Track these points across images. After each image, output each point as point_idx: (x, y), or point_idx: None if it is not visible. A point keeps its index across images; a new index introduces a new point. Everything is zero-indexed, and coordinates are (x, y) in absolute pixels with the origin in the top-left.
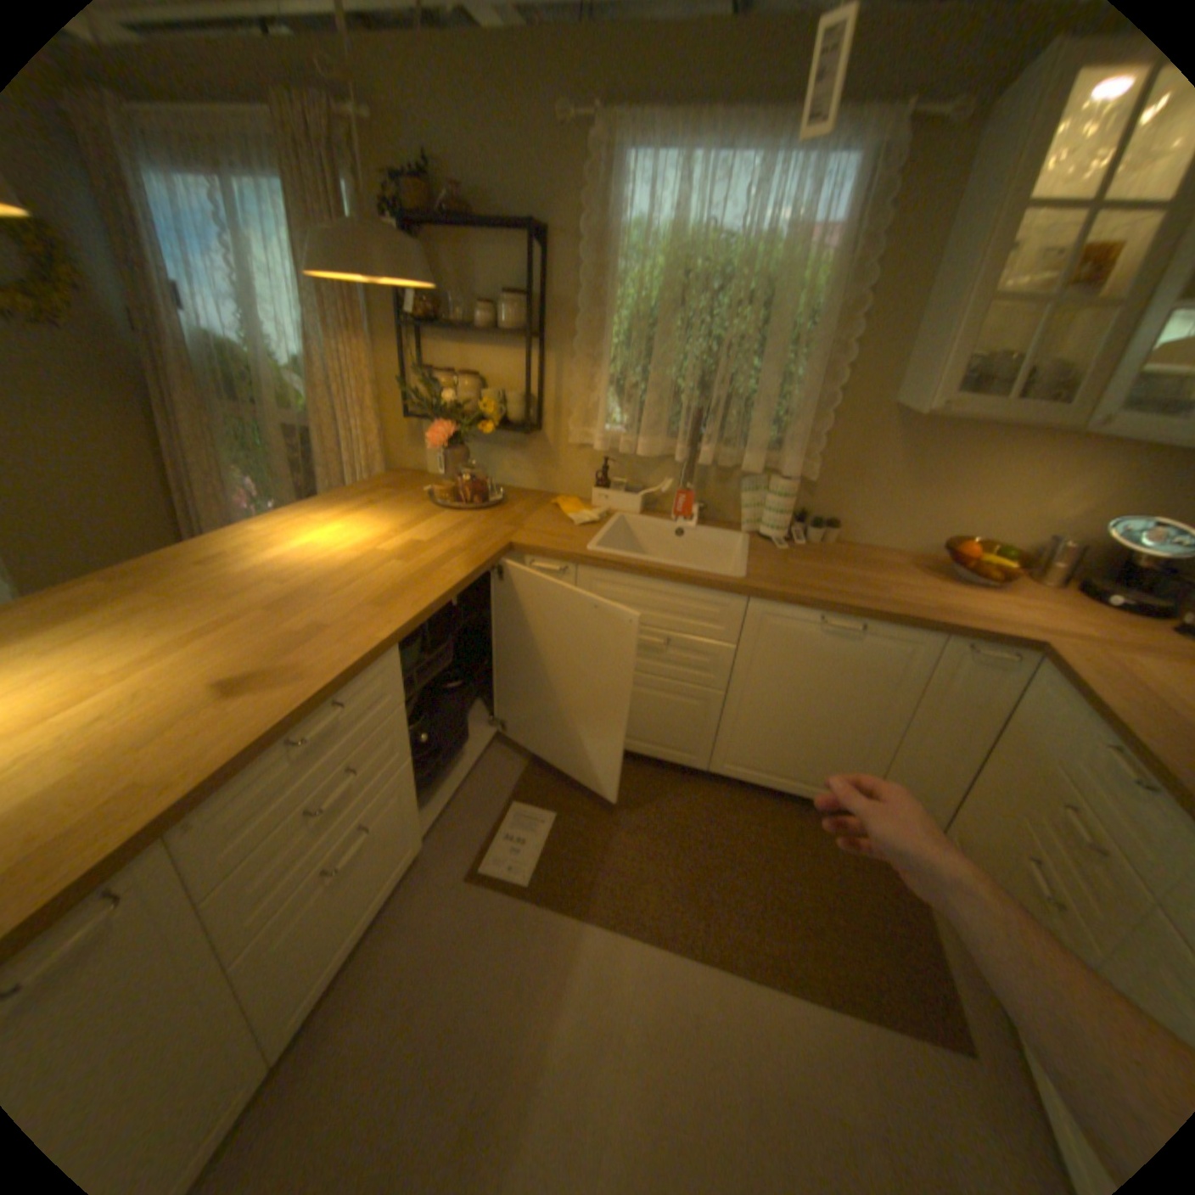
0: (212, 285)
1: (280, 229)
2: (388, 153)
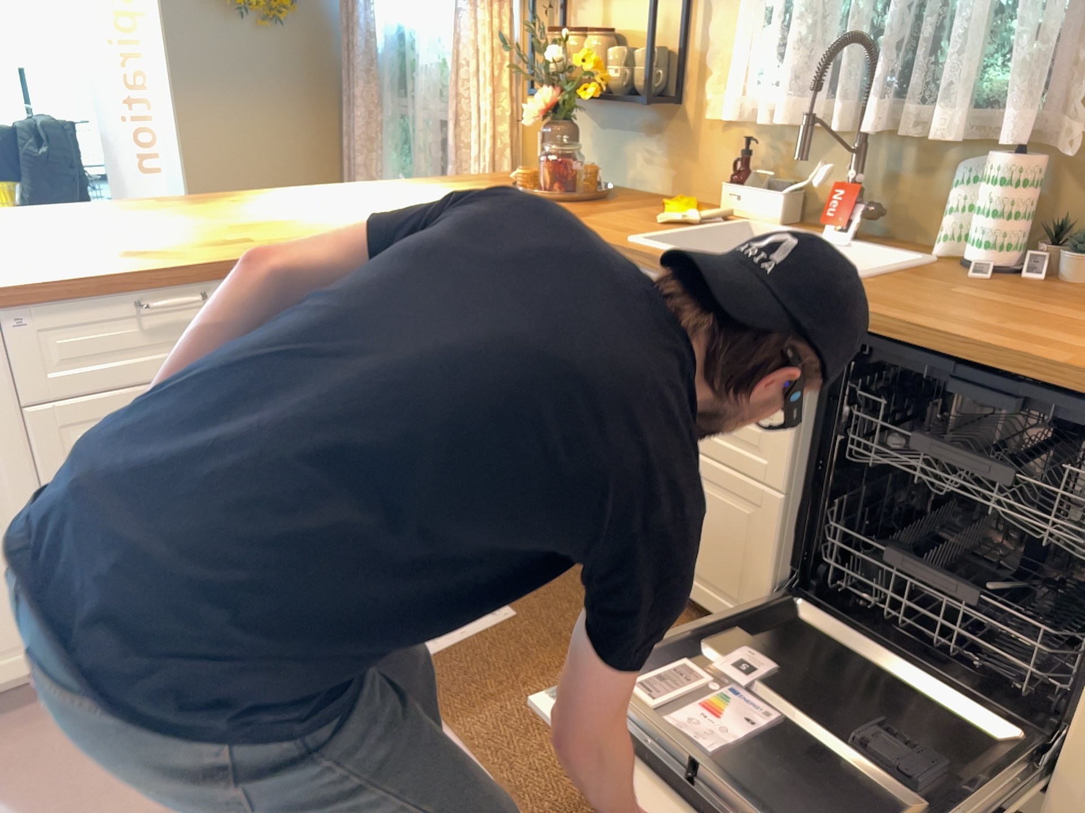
0: None
1: None
2: None
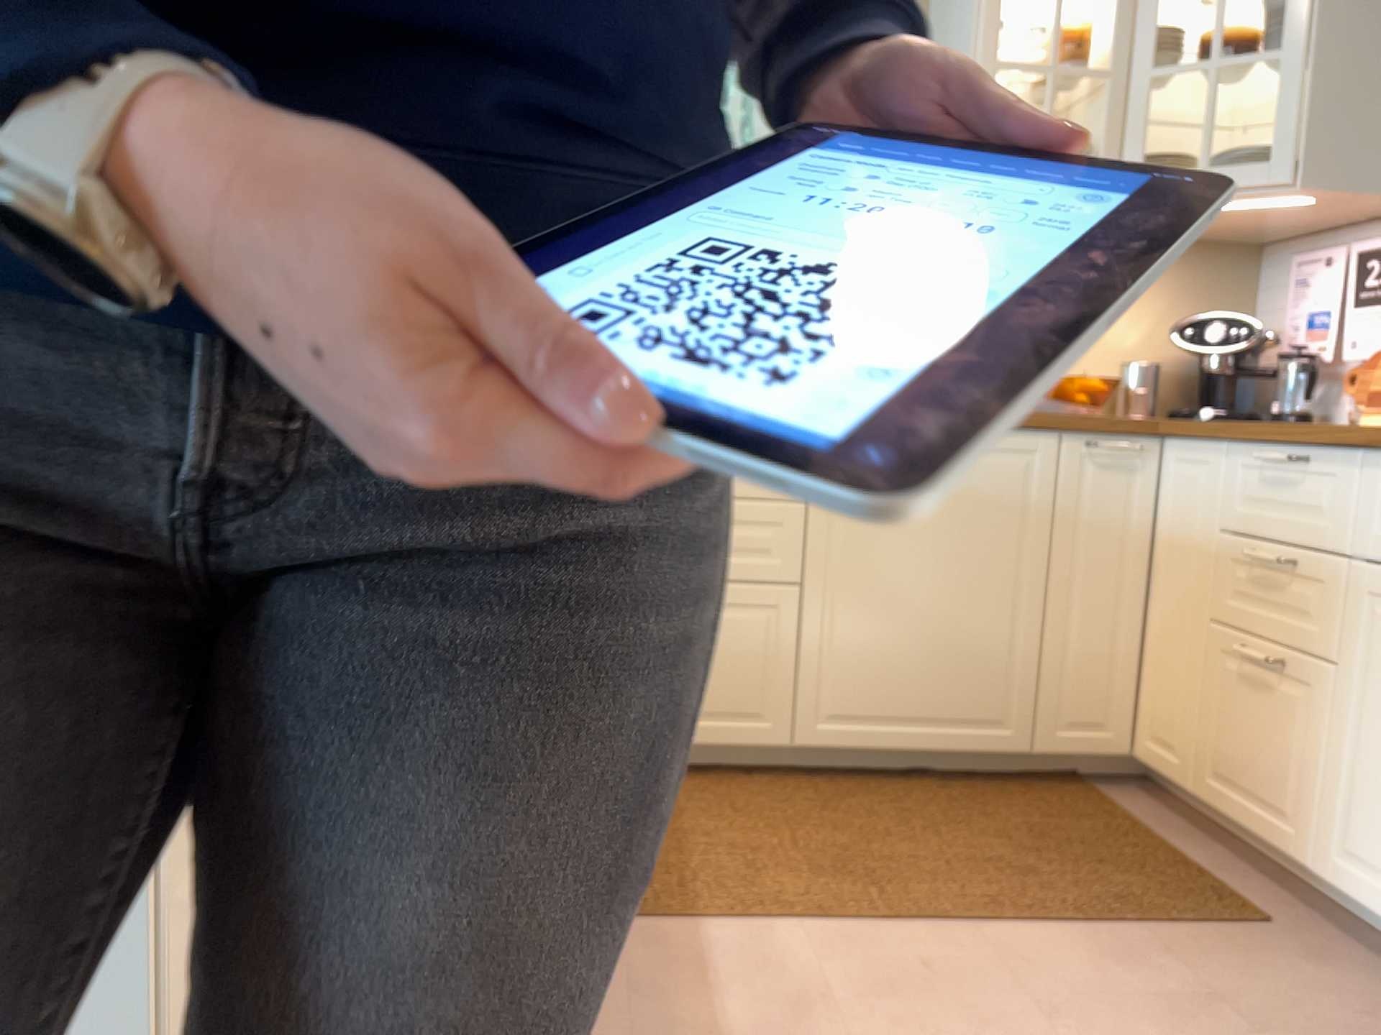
0: None
1: None
2: None
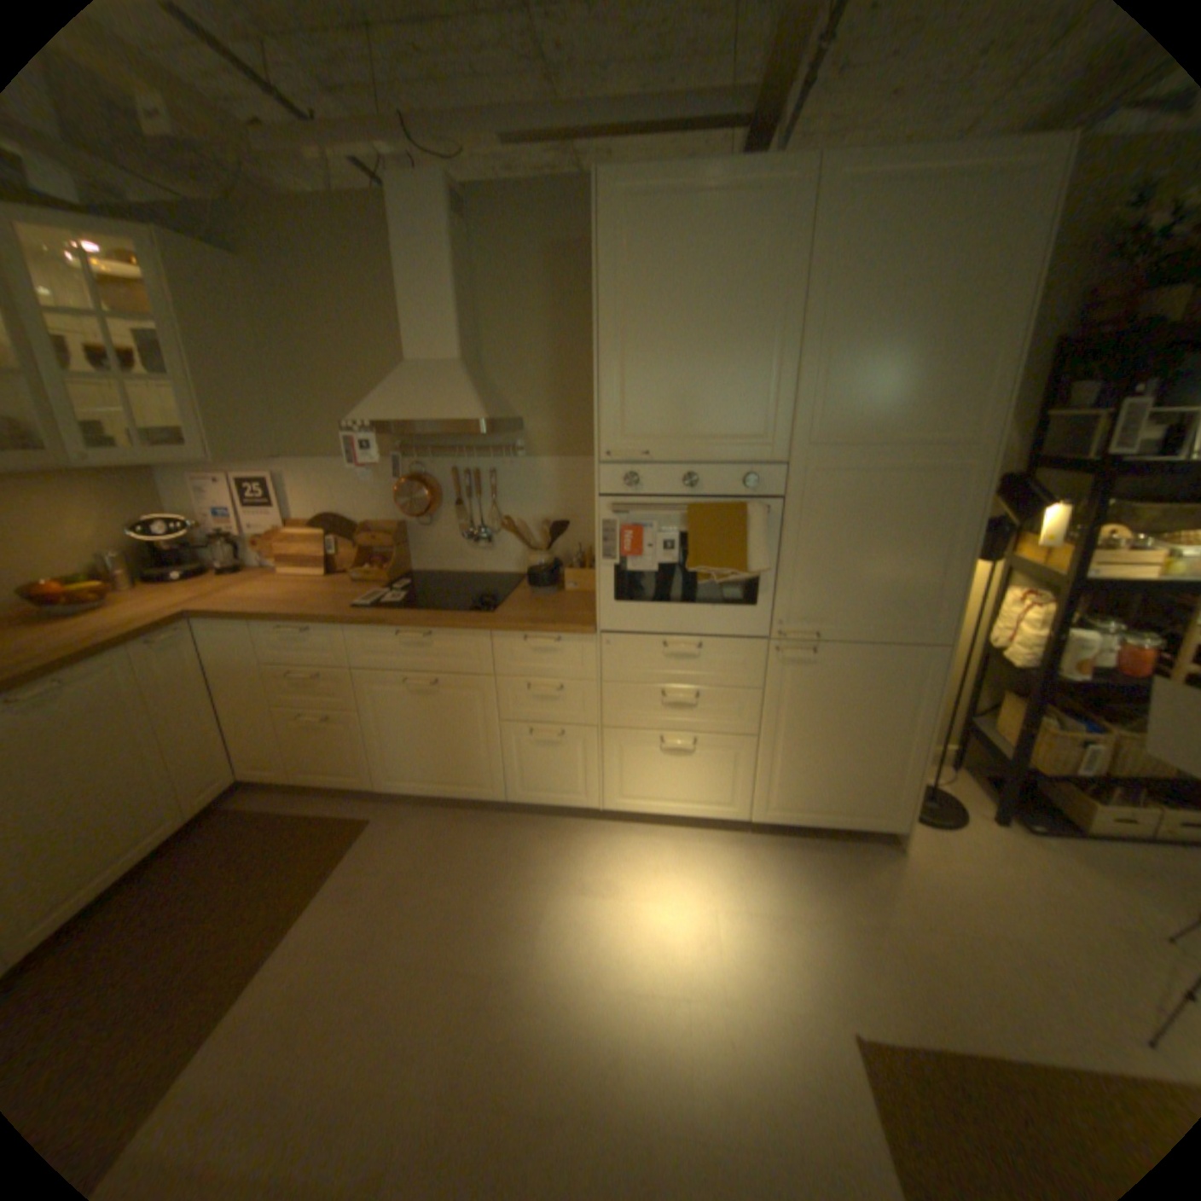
0: None
1: None
2: None
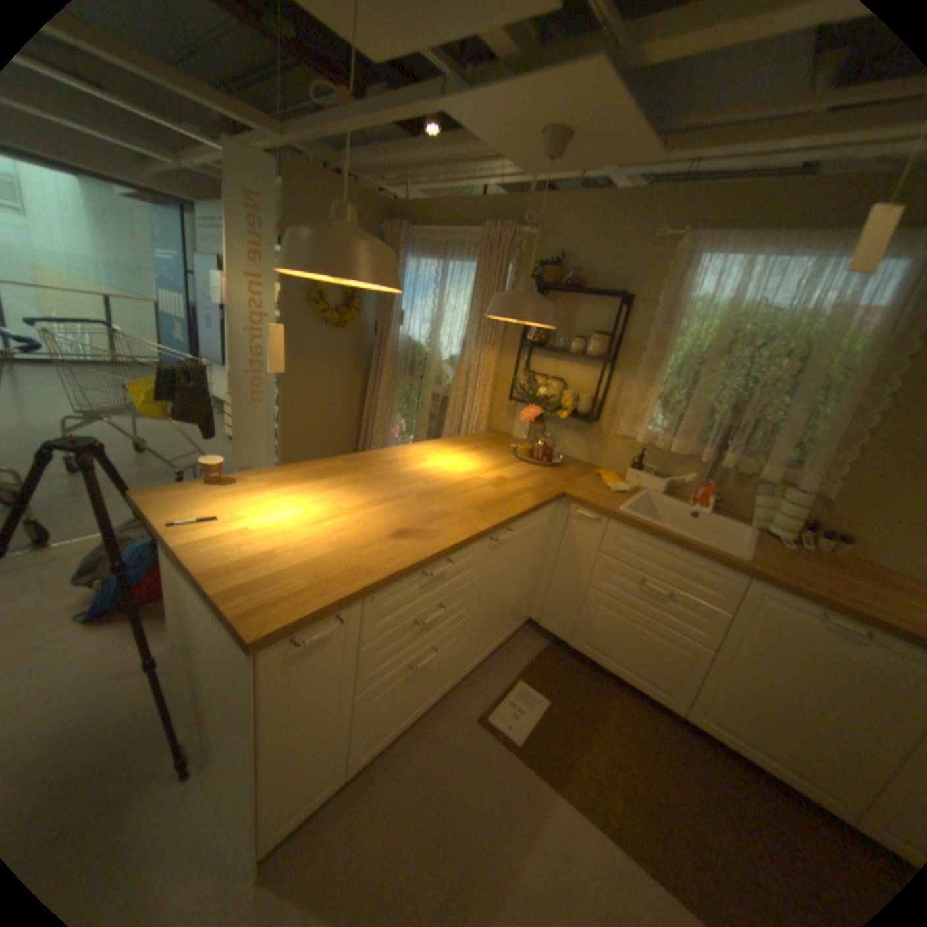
0: (421, 313)
1: (468, 287)
2: (542, 250)
